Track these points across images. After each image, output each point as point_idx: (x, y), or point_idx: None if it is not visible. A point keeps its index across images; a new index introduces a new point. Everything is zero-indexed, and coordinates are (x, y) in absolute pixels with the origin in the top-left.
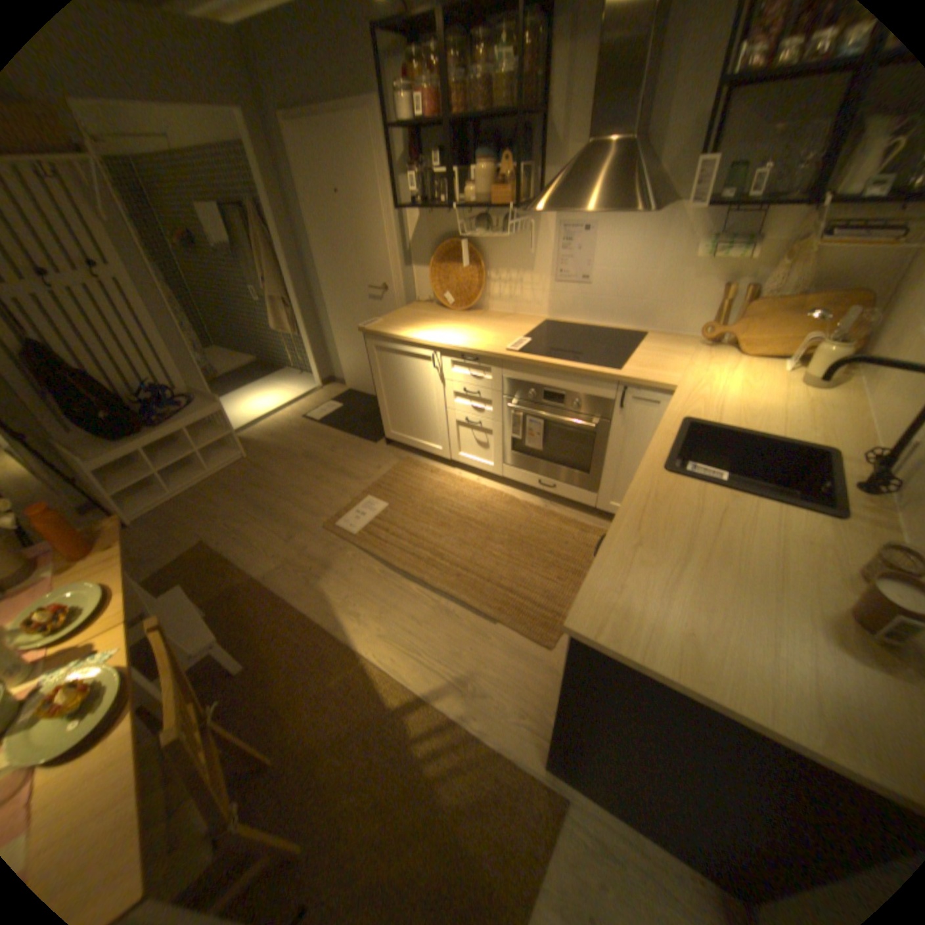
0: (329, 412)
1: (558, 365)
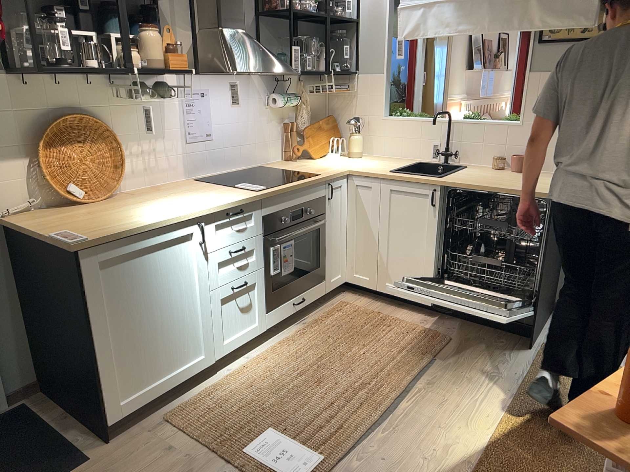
0: None
1: (300, 183)
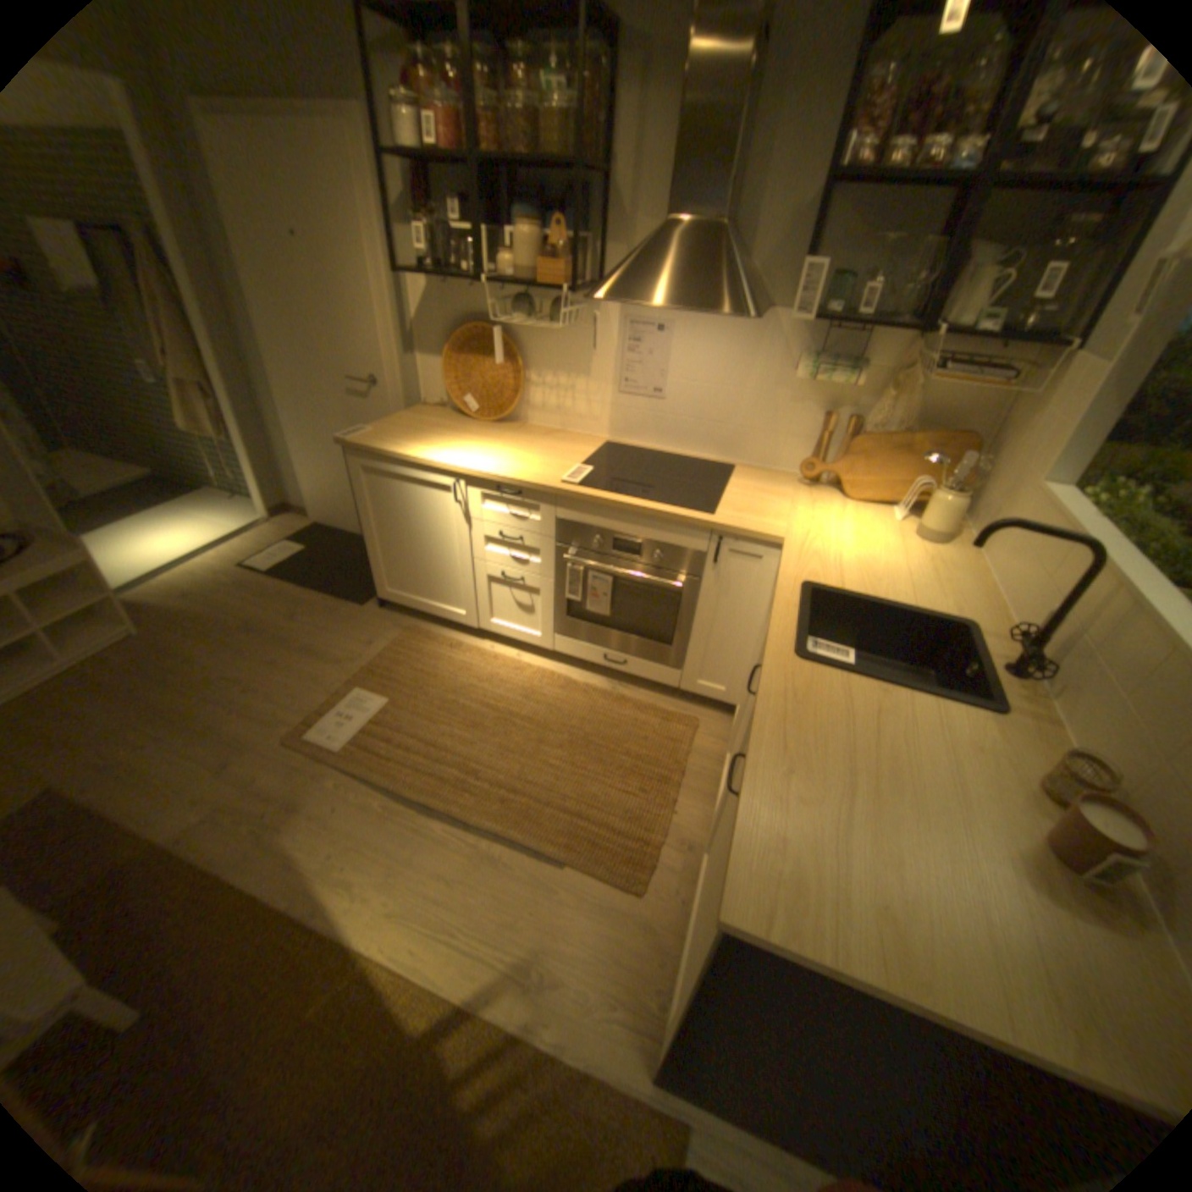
0: (285, 558)
1: (635, 506)
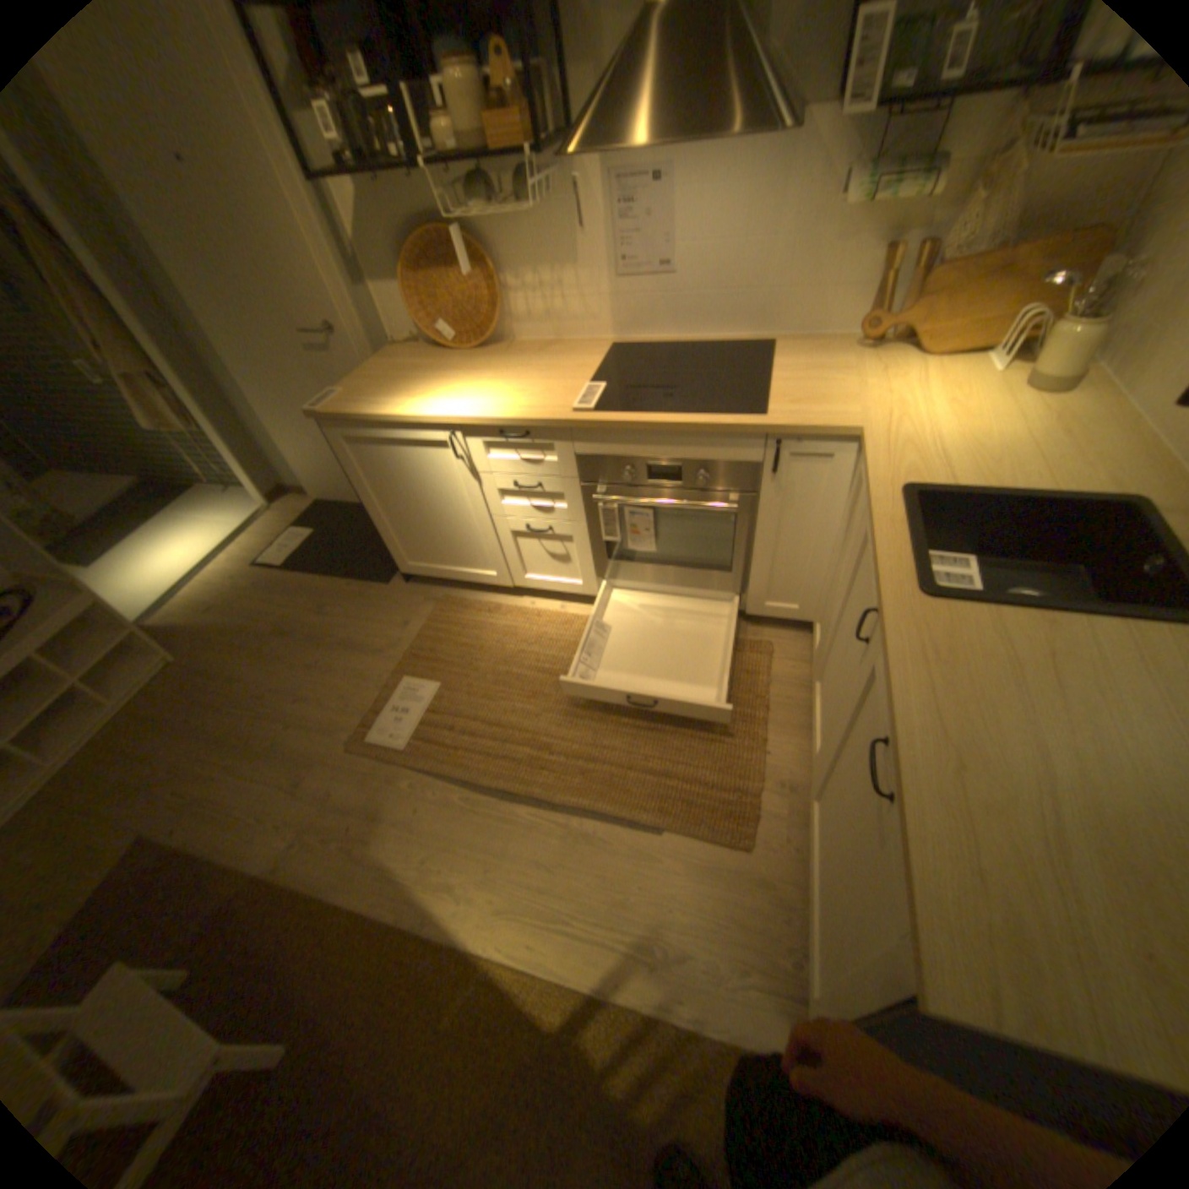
0: (295, 547)
1: (668, 423)
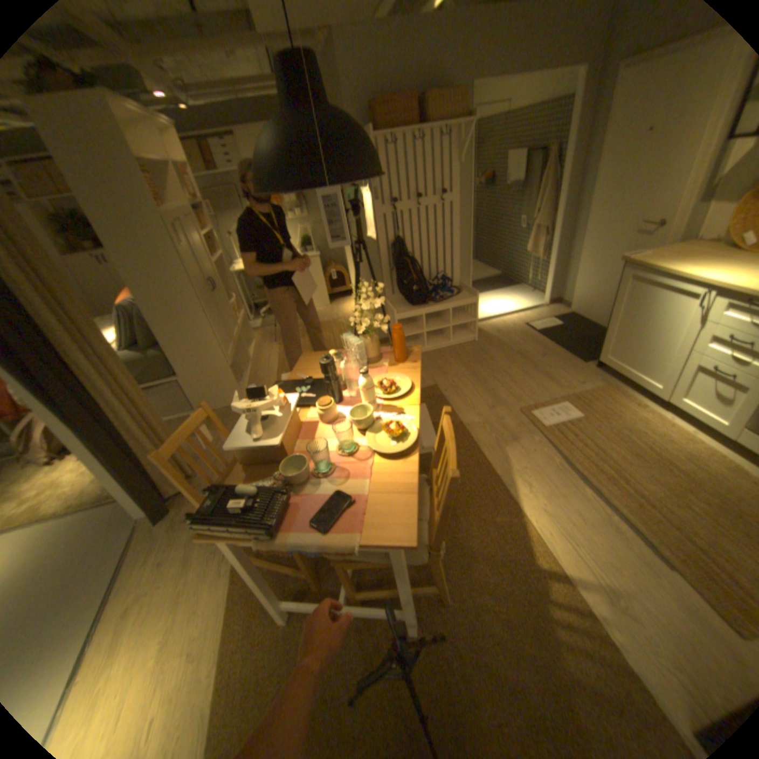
0: (549, 327)
1: None
